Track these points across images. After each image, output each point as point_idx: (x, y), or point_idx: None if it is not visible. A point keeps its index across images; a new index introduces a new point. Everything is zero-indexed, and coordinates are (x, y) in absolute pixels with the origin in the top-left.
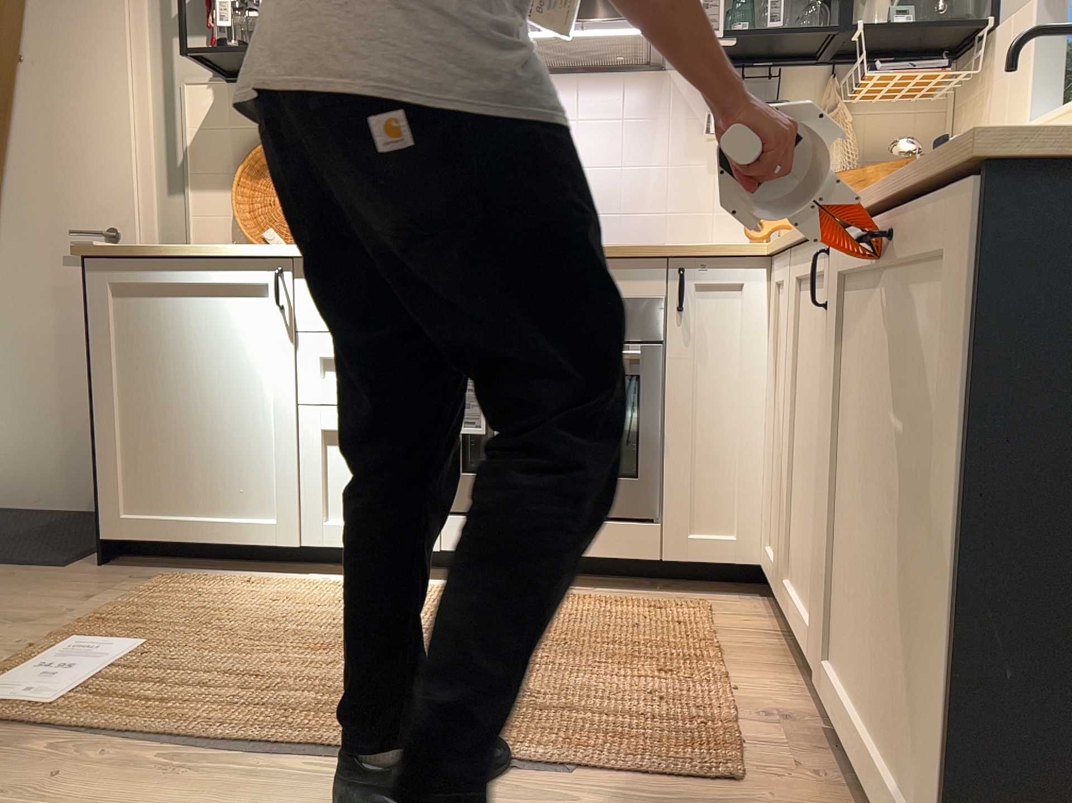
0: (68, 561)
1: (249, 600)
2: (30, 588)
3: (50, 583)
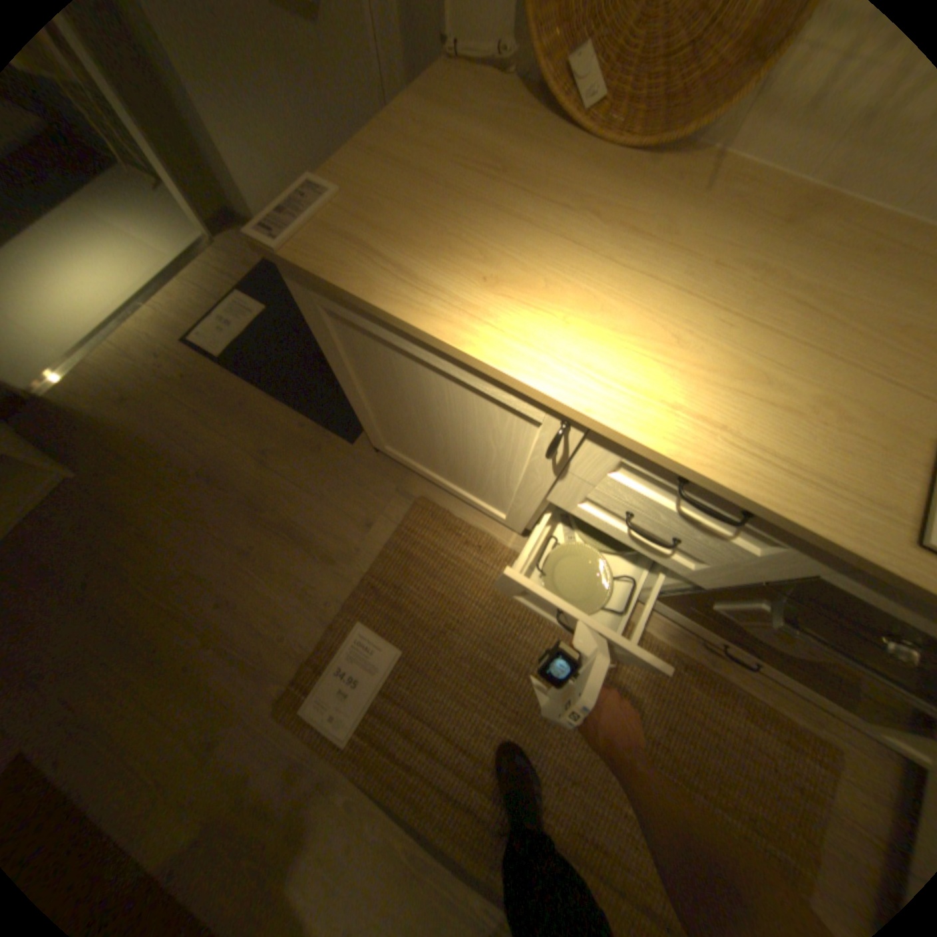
0: (356, 431)
1: (476, 586)
2: (332, 483)
3: (344, 475)
